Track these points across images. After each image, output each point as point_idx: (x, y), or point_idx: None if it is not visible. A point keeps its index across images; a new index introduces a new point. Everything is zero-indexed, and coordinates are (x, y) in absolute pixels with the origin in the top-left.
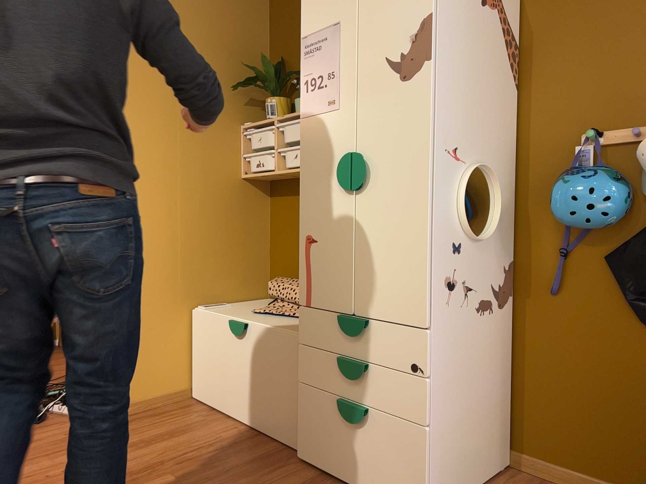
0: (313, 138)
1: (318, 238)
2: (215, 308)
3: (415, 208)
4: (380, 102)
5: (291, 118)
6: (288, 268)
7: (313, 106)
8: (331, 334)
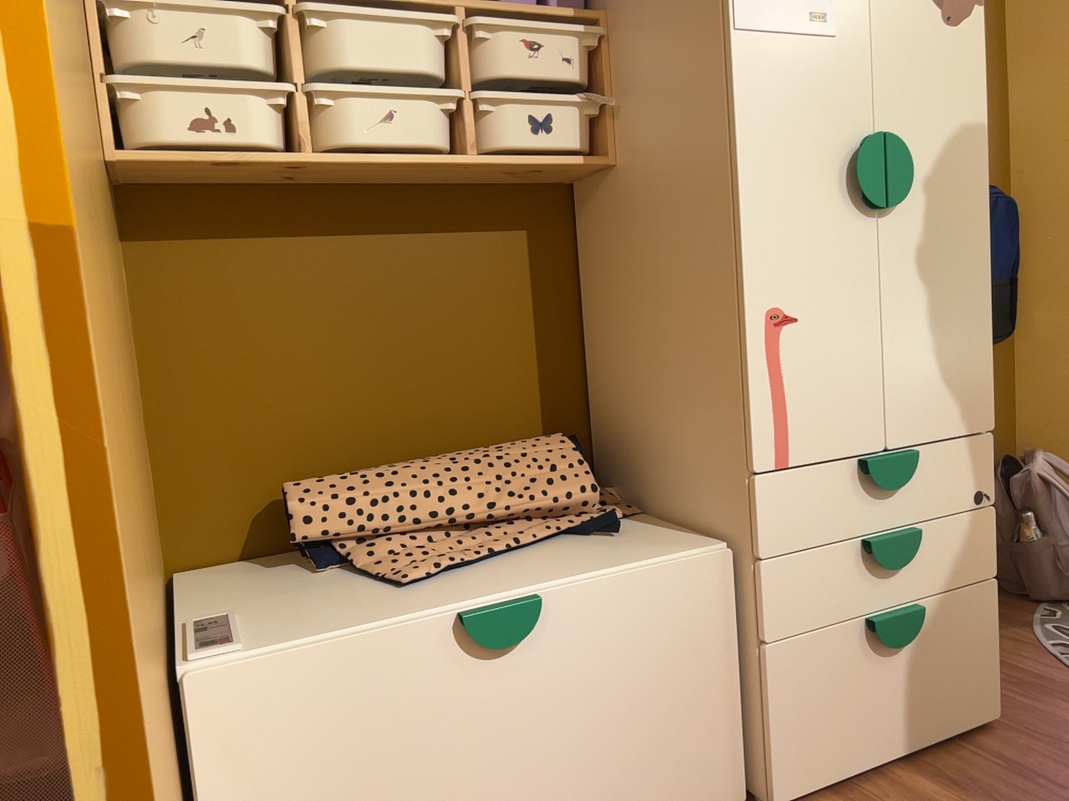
0: (775, 88)
1: (802, 313)
2: (251, 636)
3: (973, 244)
4: (912, 51)
5: (345, 2)
6: (255, 458)
7: (771, 11)
8: (841, 505)
